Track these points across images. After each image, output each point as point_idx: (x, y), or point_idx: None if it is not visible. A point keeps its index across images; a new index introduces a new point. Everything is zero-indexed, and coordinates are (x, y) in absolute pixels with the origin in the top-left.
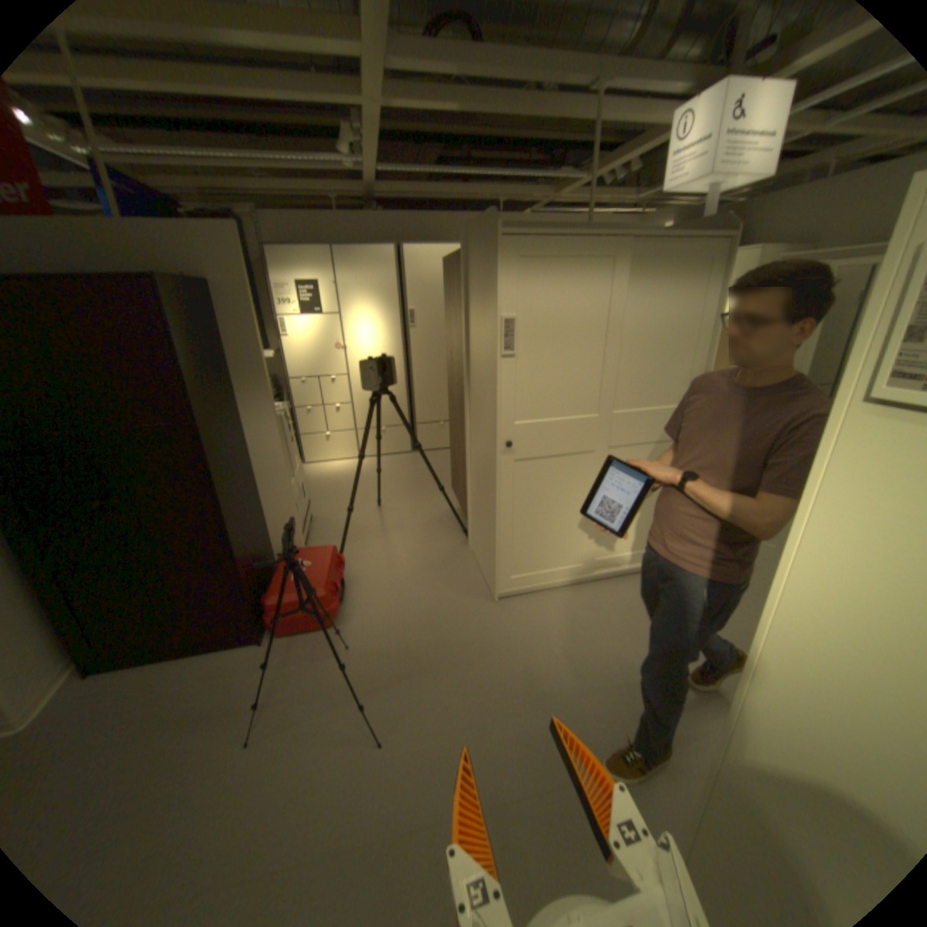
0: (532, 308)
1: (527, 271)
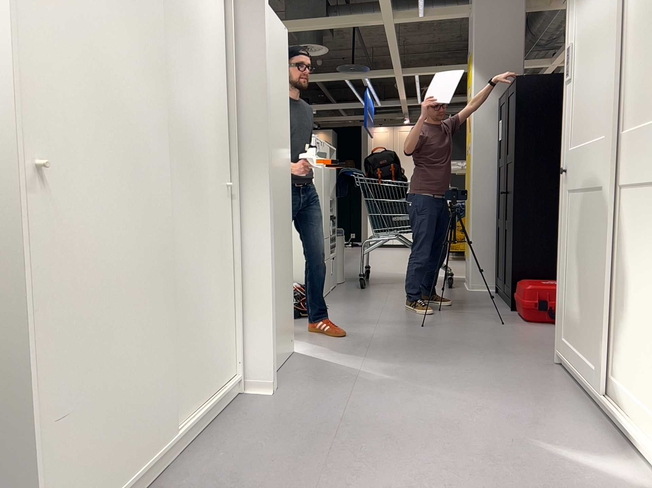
0: (576, 33)
1: (575, 2)
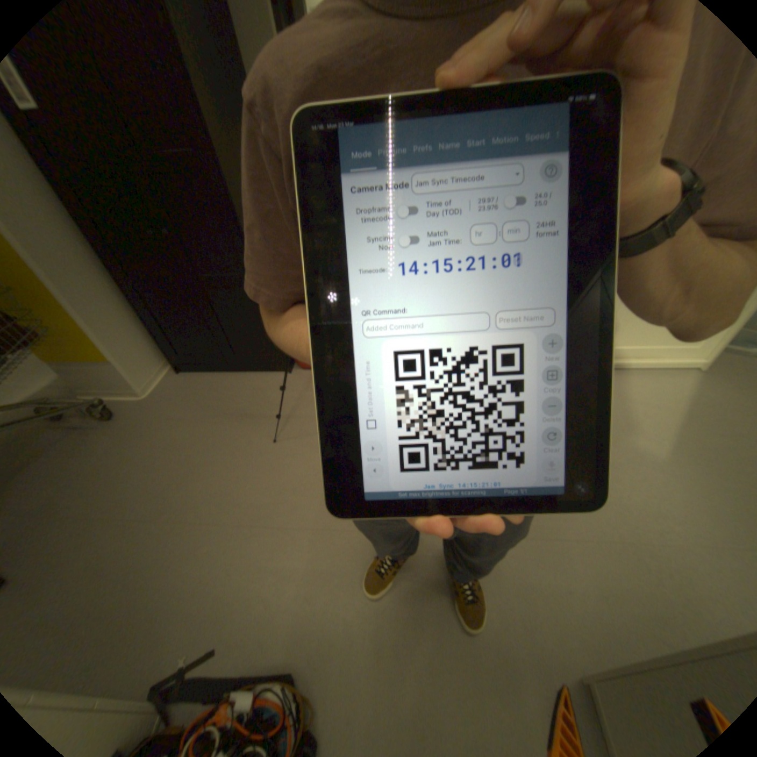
0: None
1: None
